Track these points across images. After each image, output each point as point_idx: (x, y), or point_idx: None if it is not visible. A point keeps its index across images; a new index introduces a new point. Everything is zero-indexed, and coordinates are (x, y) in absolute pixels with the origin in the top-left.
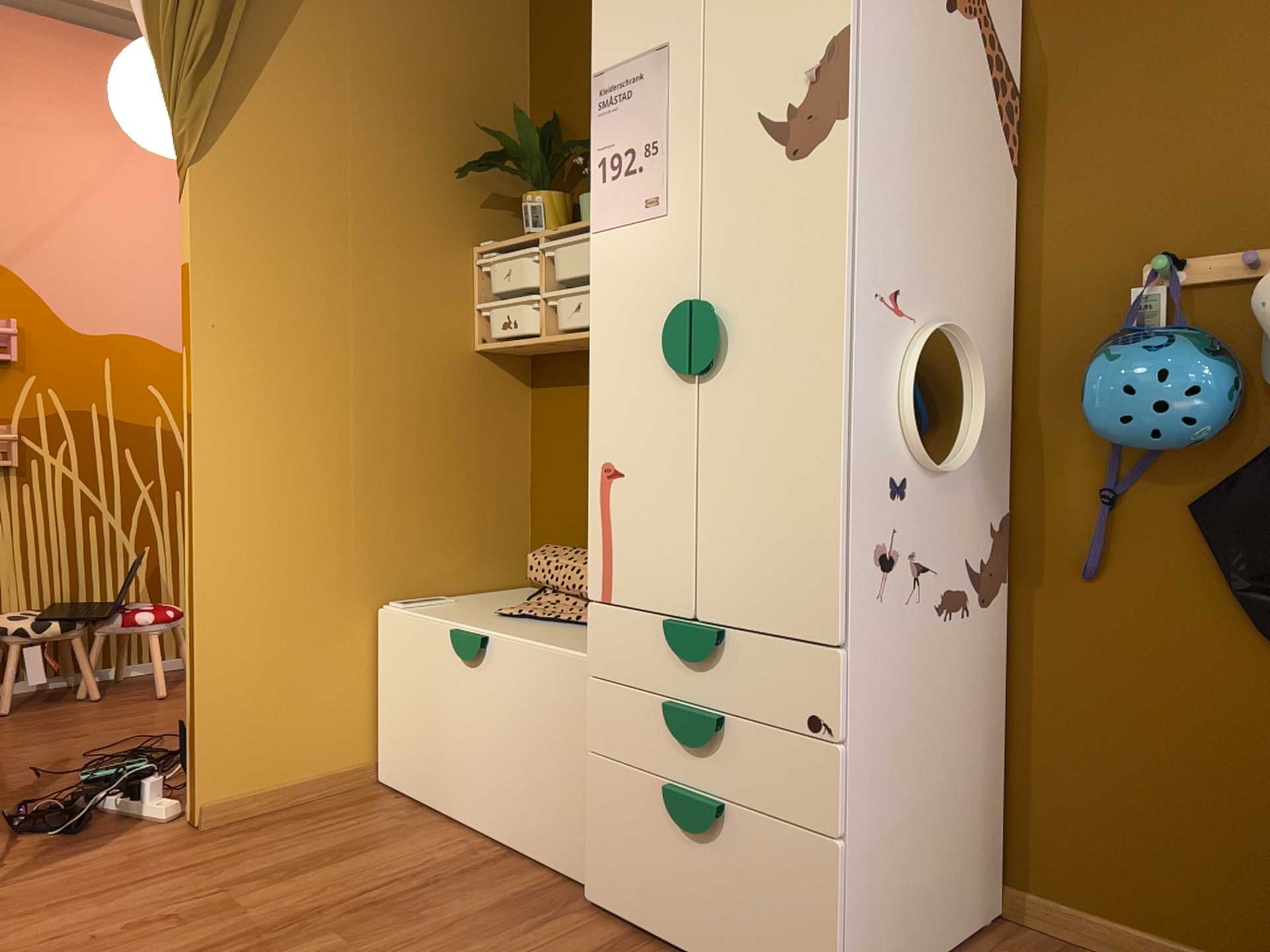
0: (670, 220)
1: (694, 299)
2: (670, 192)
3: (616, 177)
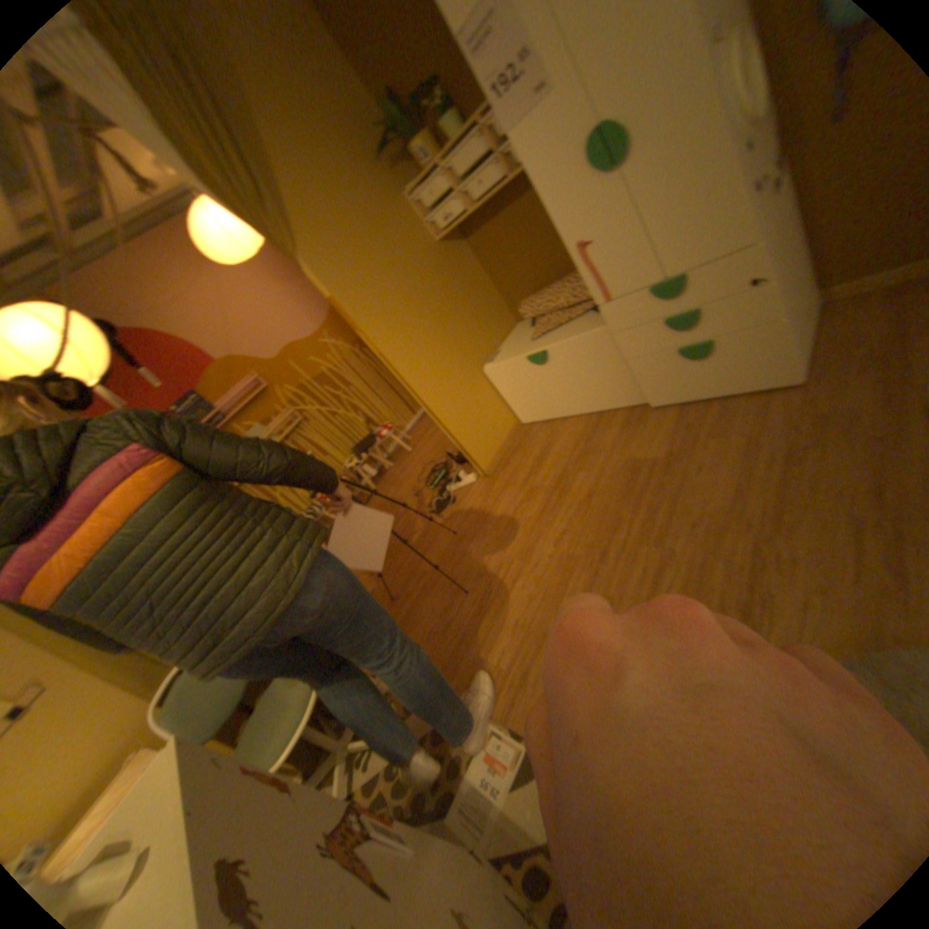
0: (559, 87)
1: (599, 123)
2: (551, 70)
3: (508, 87)
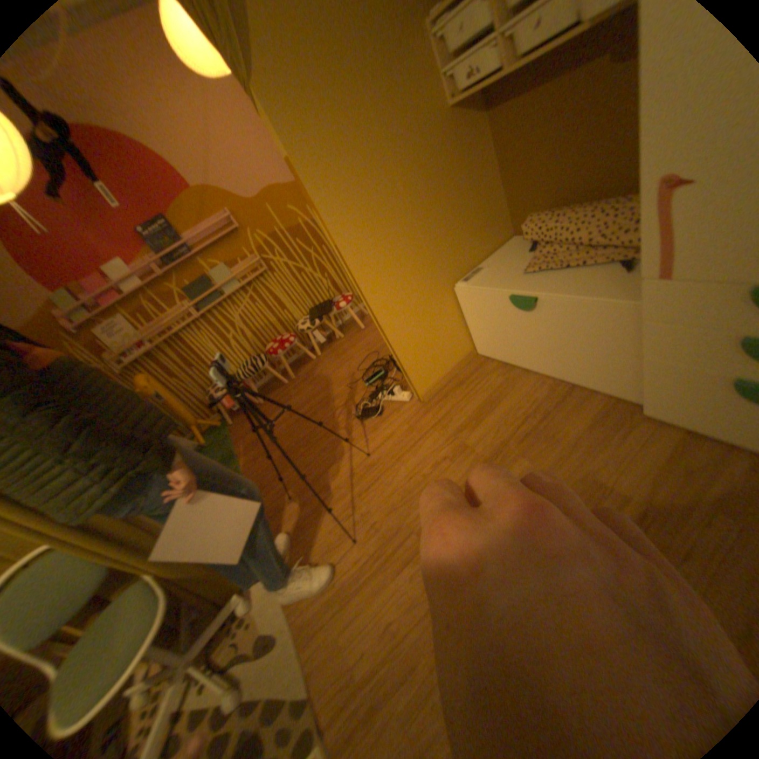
0: None
1: None
2: None
3: None
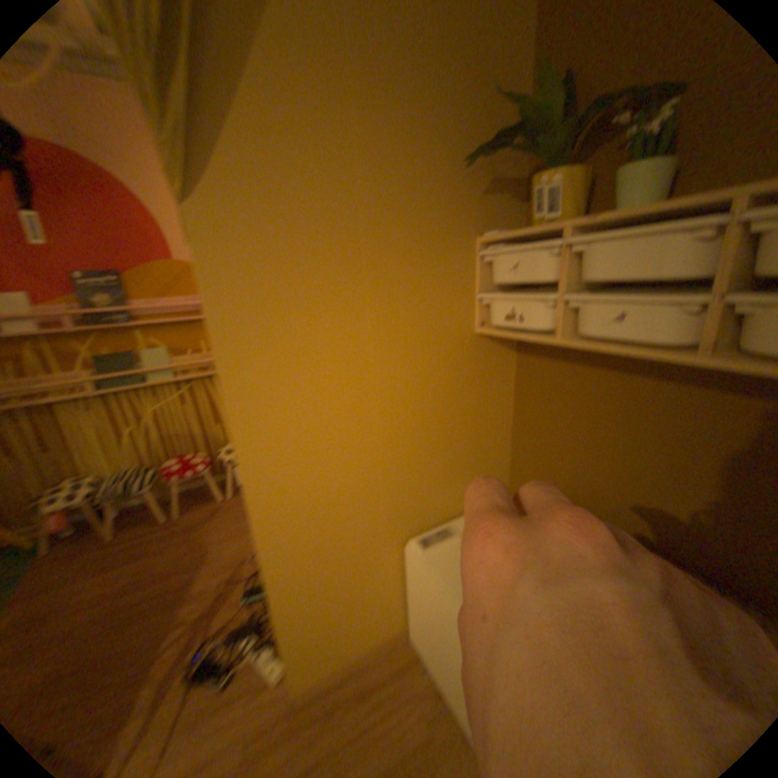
0: None
1: None
2: None
3: None
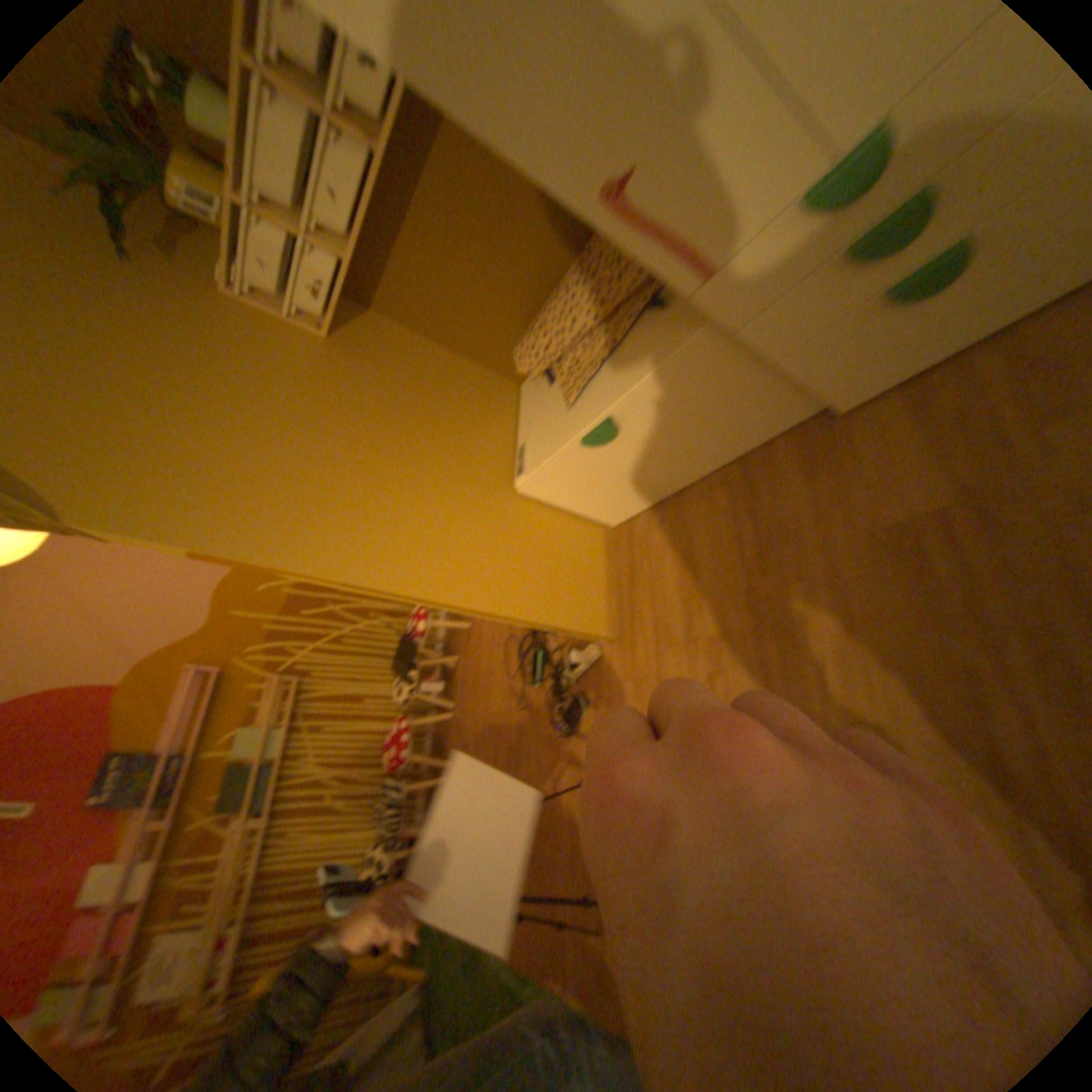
0: None
1: None
2: None
3: None
